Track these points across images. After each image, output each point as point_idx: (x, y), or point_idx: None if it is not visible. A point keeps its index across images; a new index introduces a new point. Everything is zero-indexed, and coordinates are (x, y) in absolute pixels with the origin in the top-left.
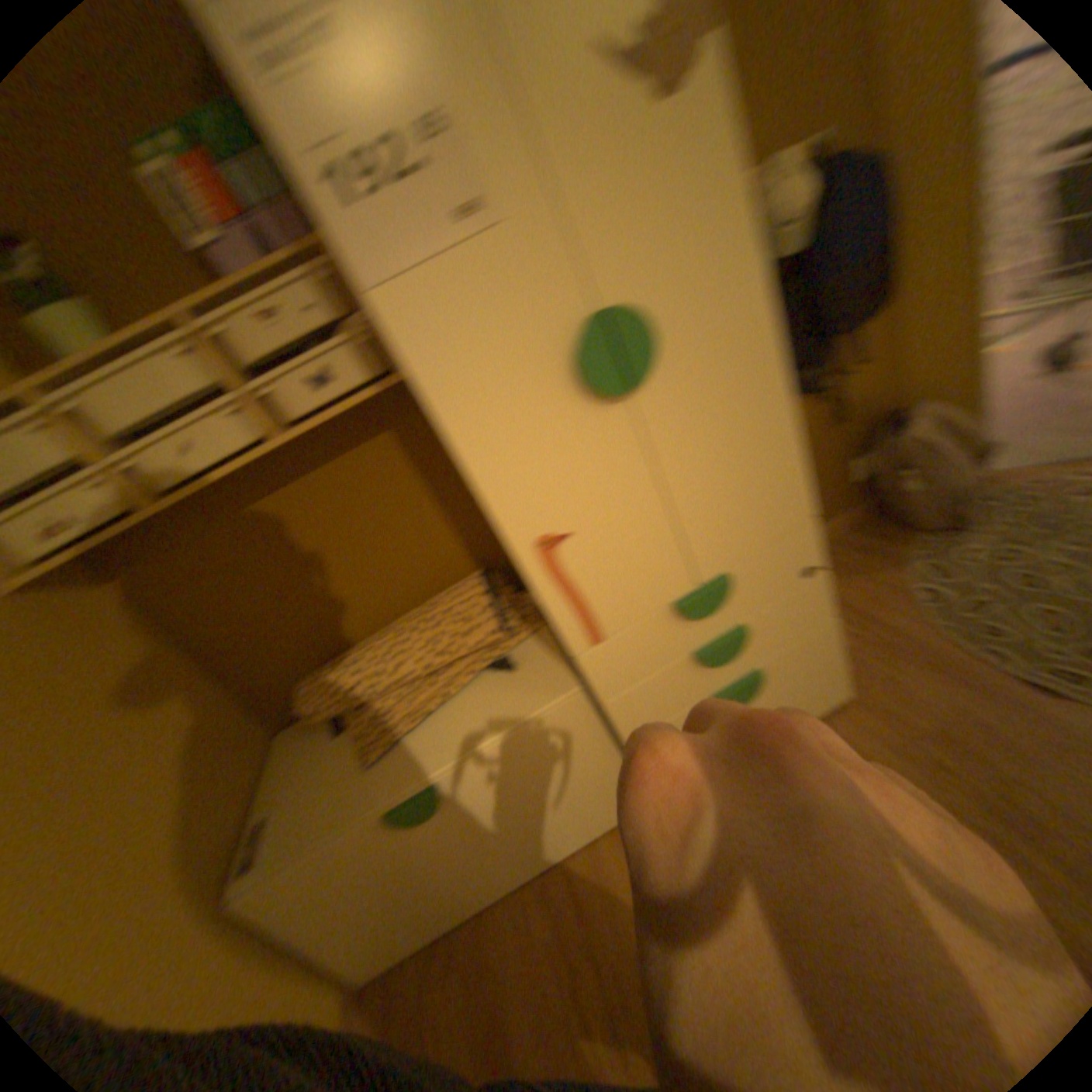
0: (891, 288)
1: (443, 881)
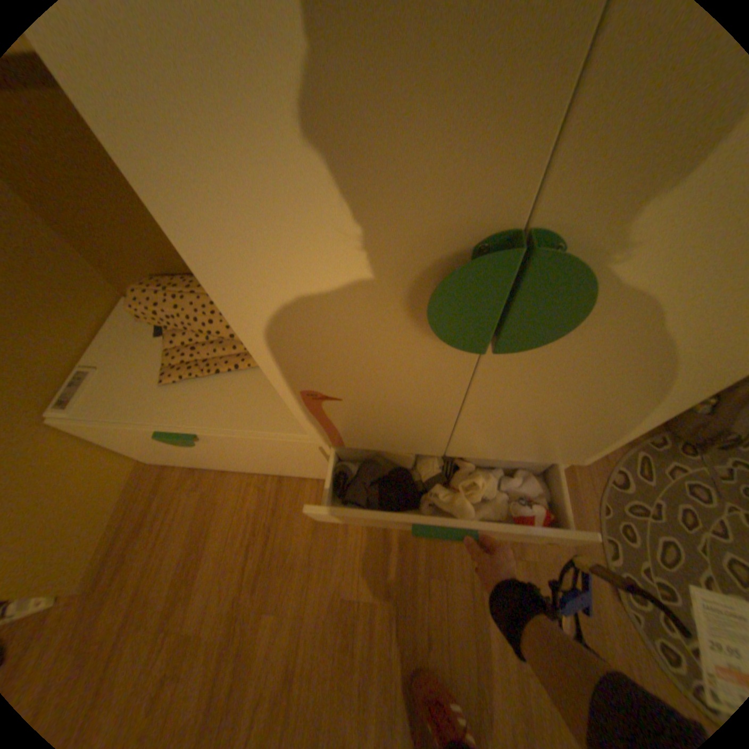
0: None
1: (199, 458)
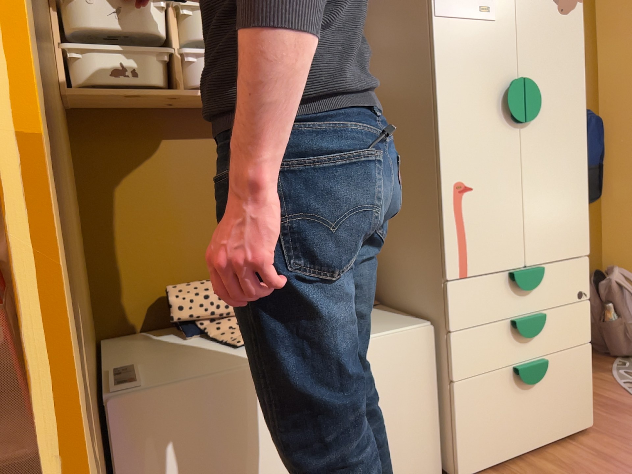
0: (598, 189)
1: None
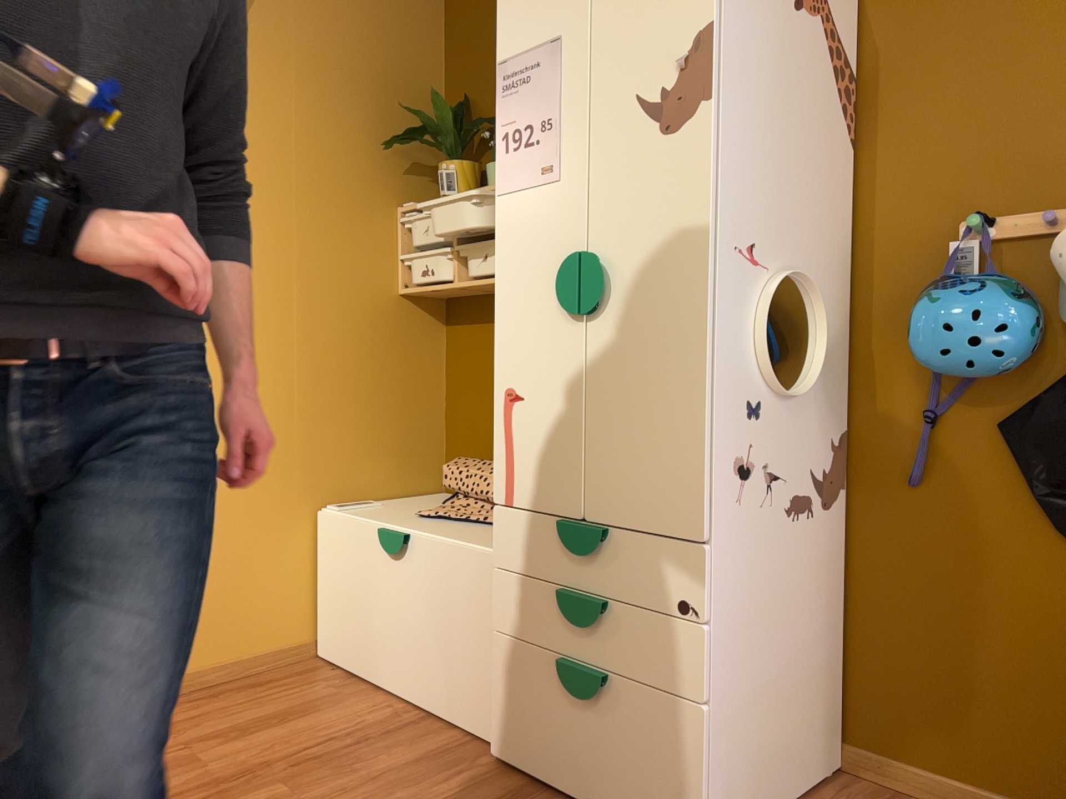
0: None
1: (376, 627)
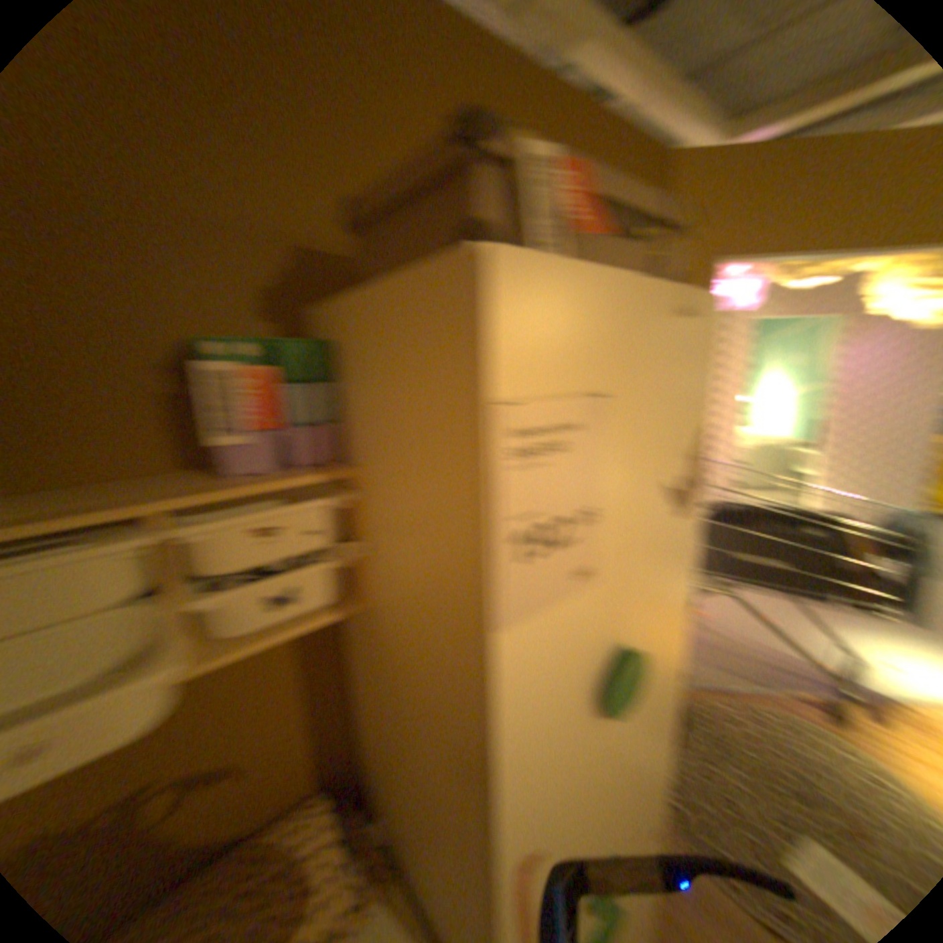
0: None
1: None
